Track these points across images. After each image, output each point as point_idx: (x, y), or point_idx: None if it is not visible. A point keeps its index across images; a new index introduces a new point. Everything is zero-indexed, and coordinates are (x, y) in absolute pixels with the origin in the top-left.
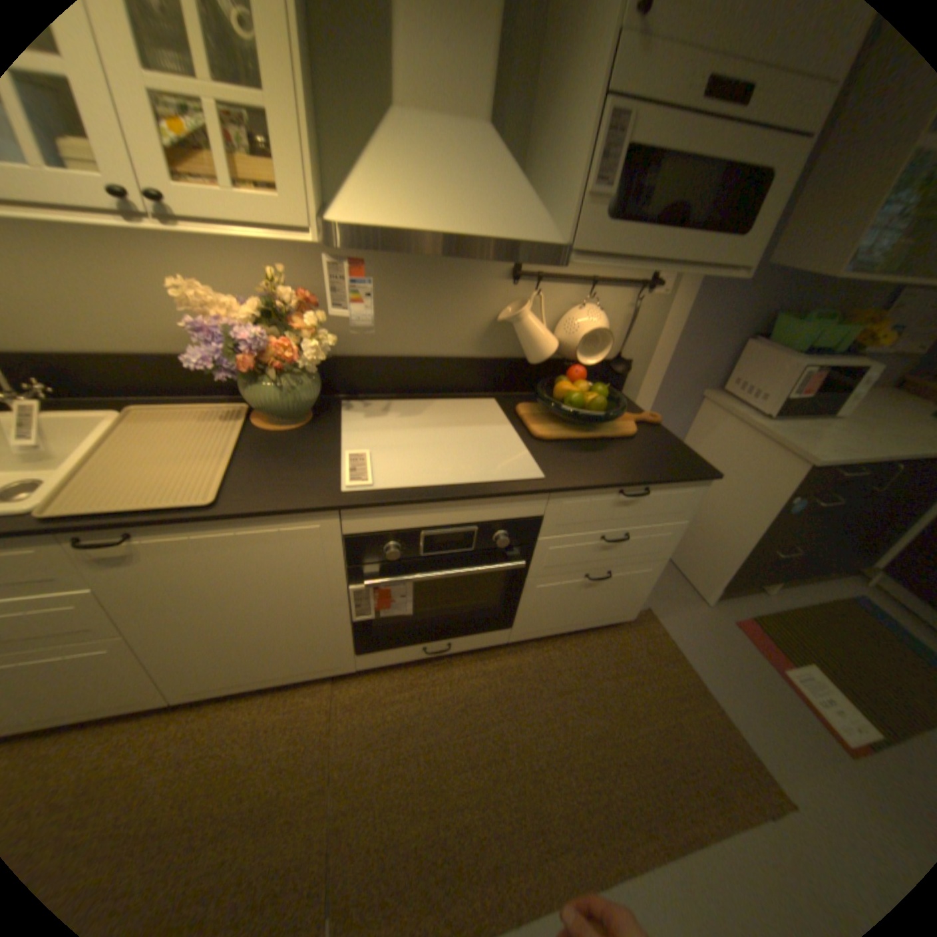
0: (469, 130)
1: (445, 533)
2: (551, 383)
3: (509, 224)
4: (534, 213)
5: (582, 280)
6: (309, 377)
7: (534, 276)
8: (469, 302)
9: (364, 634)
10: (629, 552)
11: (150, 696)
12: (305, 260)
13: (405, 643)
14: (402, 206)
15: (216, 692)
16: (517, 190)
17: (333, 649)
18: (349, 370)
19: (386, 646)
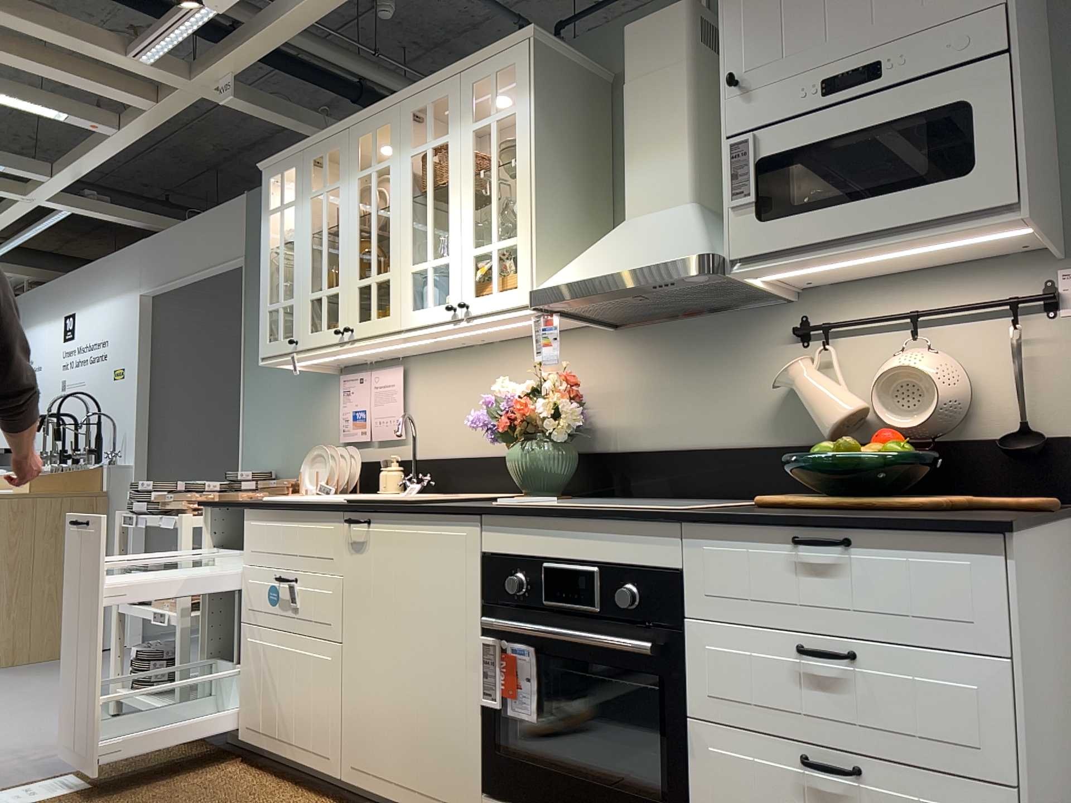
0: (668, 212)
1: (563, 569)
2: (820, 447)
3: (656, 255)
4: (686, 242)
5: (903, 322)
6: (562, 452)
7: (814, 327)
8: (748, 375)
9: (492, 746)
10: (881, 713)
11: (333, 751)
12: (598, 360)
13: (534, 801)
14: (582, 269)
15: (369, 782)
16: (682, 232)
17: (461, 758)
18: (625, 466)
19: (512, 794)
